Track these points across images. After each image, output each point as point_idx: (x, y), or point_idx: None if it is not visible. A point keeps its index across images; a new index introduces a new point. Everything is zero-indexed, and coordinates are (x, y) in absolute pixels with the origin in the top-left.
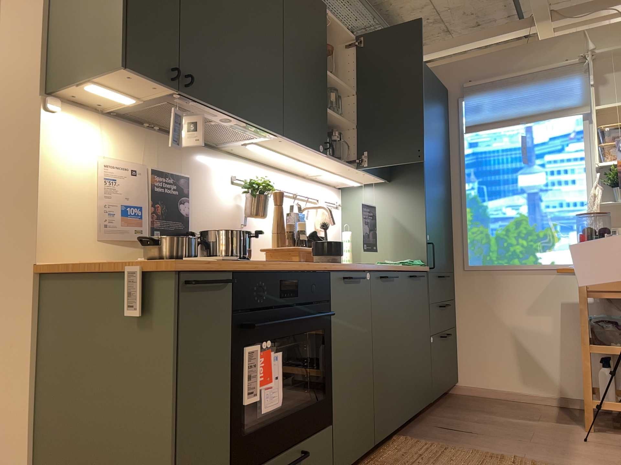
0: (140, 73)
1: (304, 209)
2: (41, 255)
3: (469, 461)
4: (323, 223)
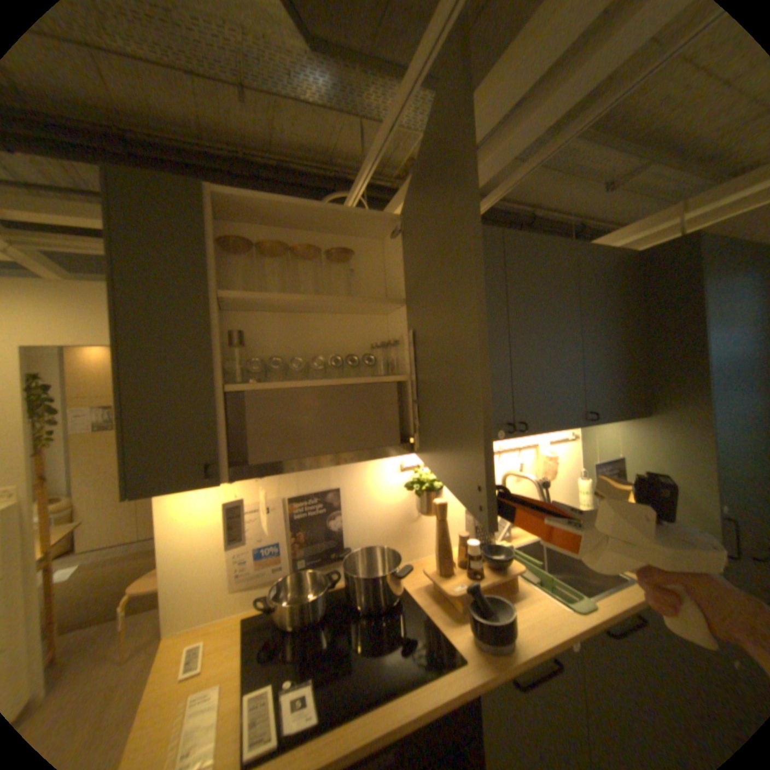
0: (157, 491)
1: (509, 473)
2: (167, 628)
3: None
4: (544, 479)
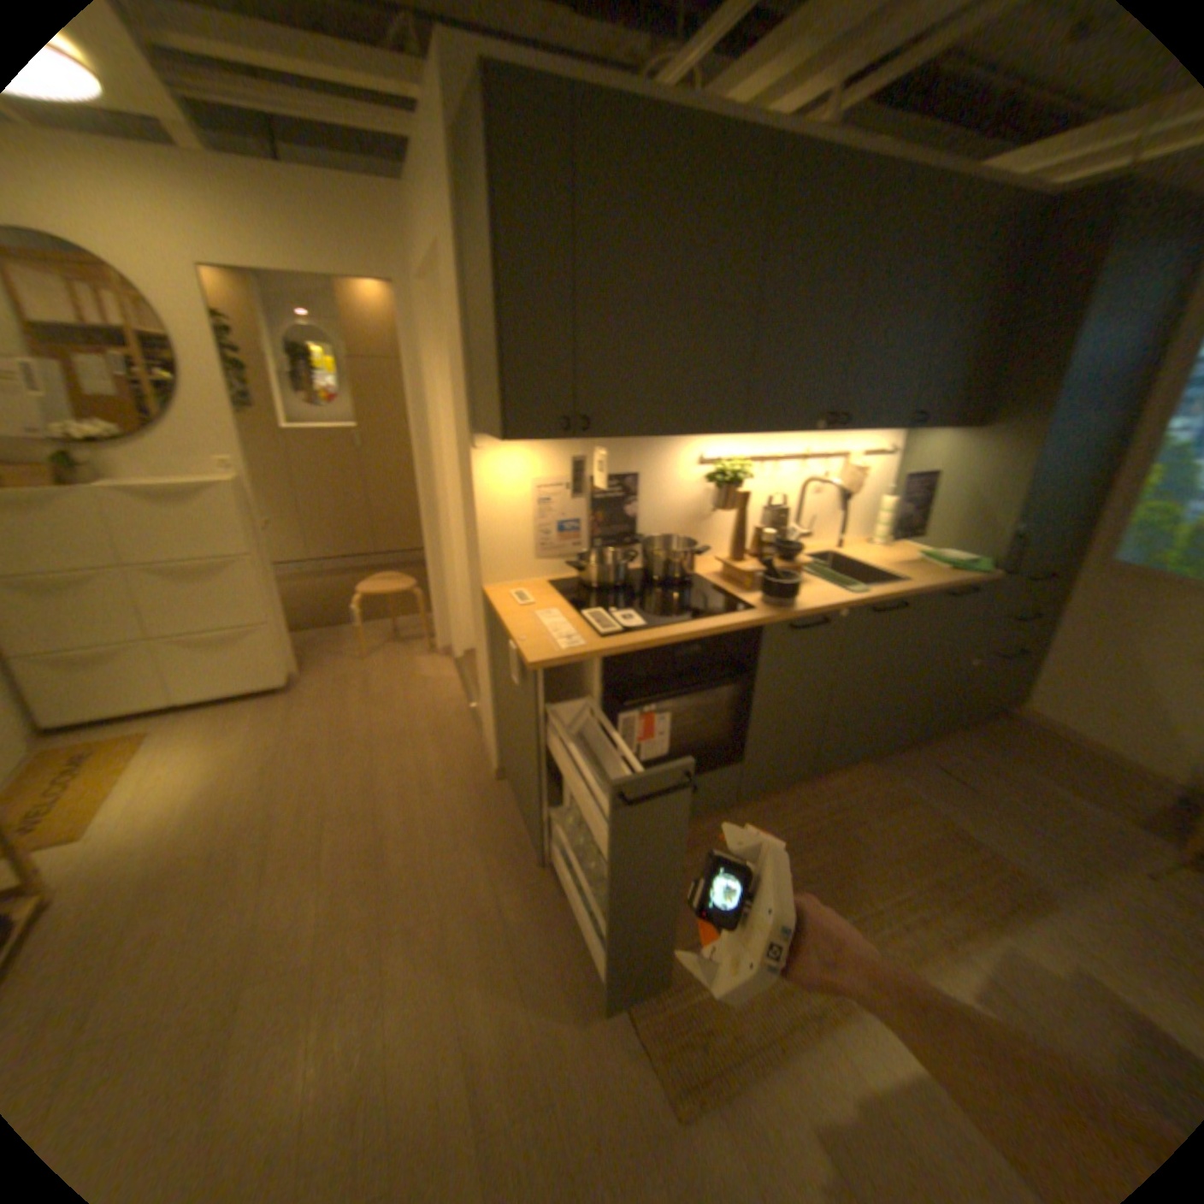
0: (525, 437)
1: (811, 480)
2: (486, 580)
3: (926, 835)
4: (846, 492)
